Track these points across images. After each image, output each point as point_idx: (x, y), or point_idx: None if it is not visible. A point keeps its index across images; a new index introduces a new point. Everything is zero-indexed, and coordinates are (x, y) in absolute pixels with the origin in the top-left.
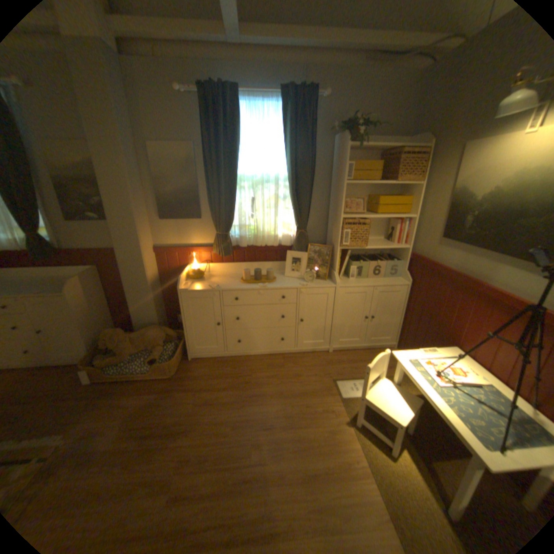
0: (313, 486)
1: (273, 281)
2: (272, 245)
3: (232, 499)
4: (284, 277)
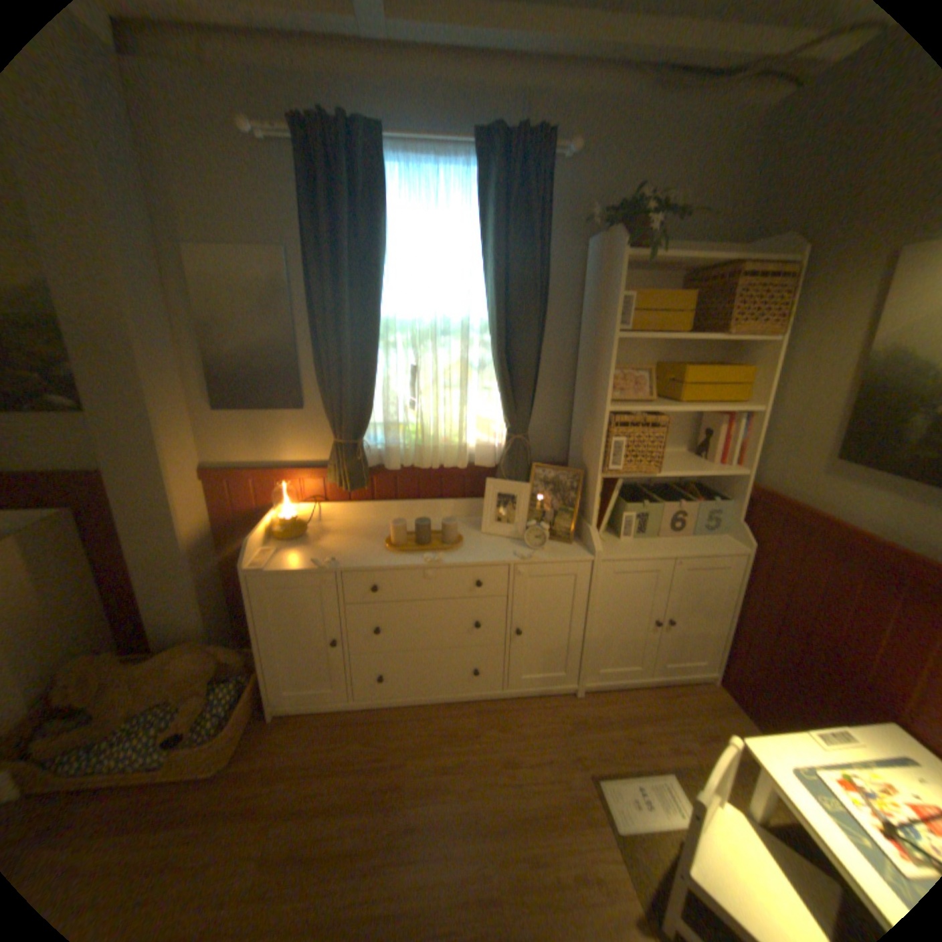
0: None
1: (457, 546)
2: (456, 465)
3: None
4: (482, 535)
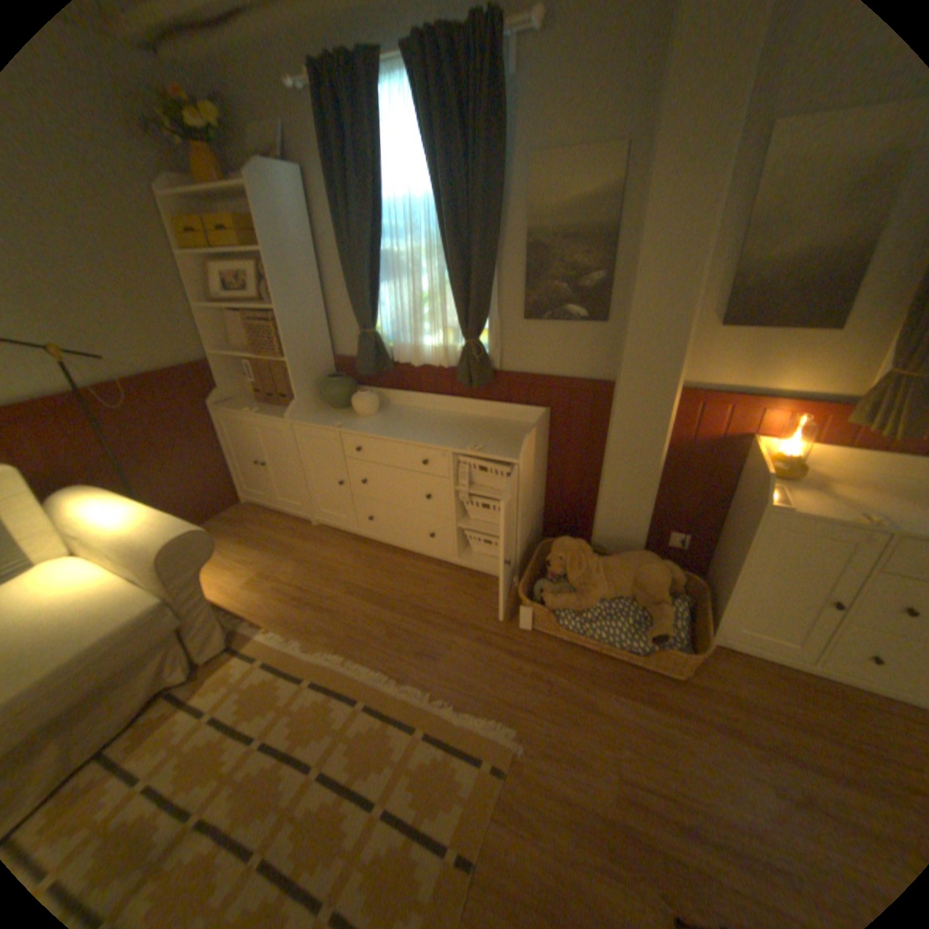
0: None
1: None
2: None
3: None
4: None
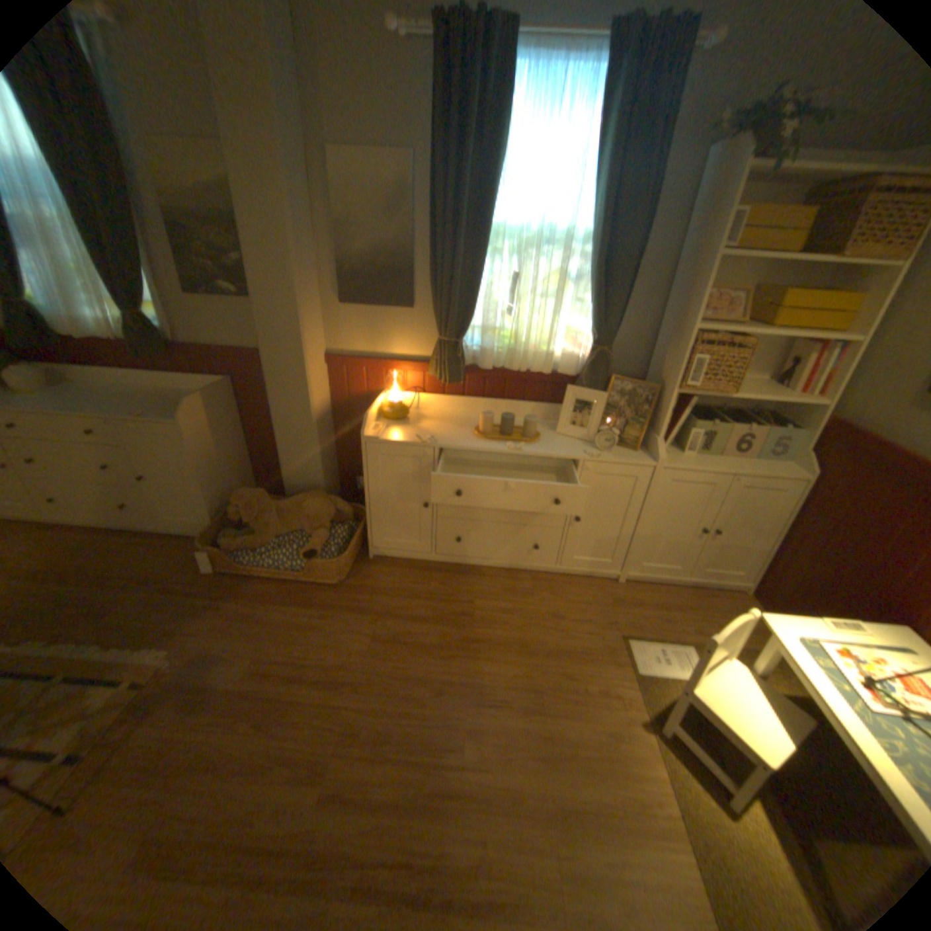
0: (572, 832)
1: (535, 440)
2: (541, 371)
3: (427, 822)
4: (556, 435)
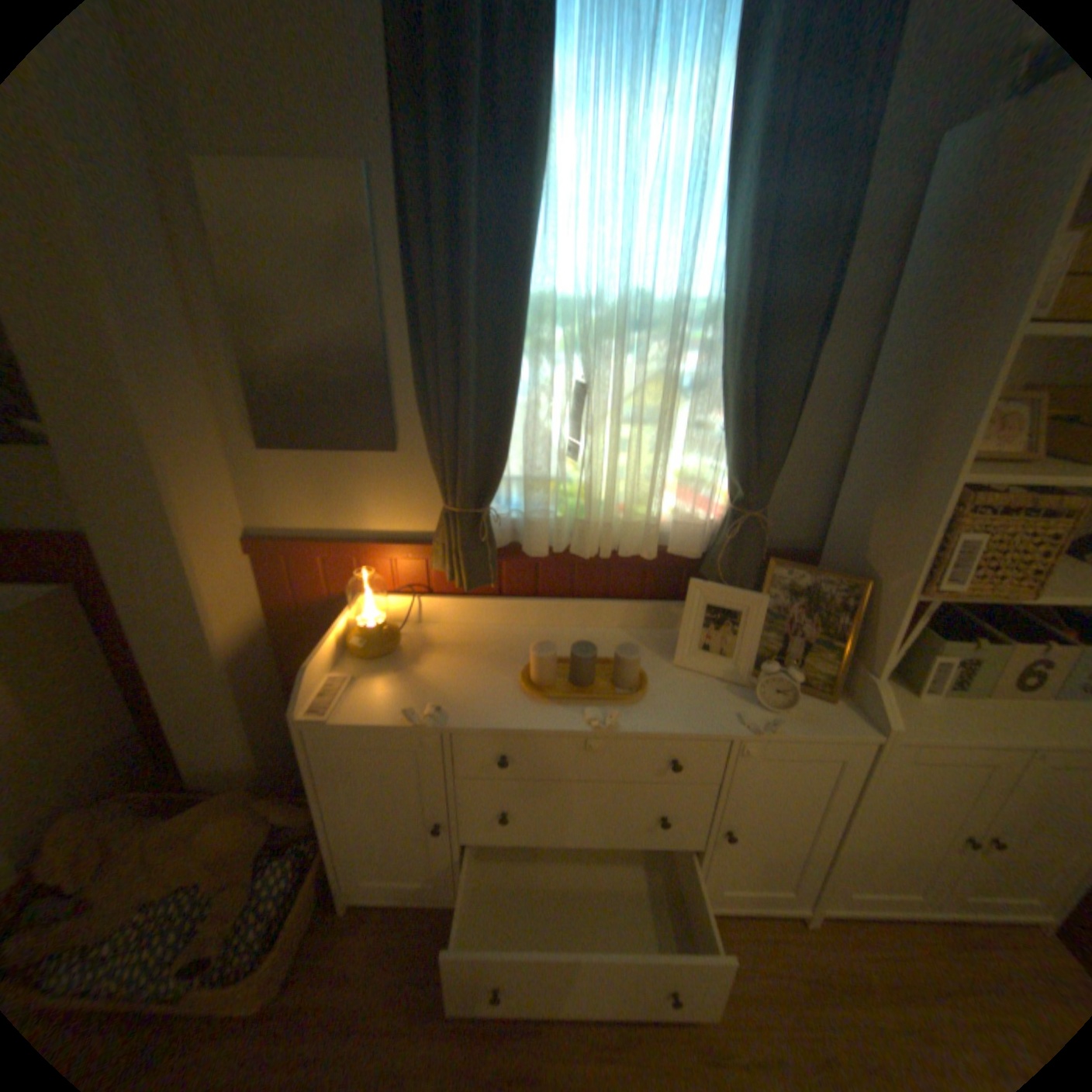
0: None
1: (641, 695)
2: (639, 552)
3: None
4: (675, 669)
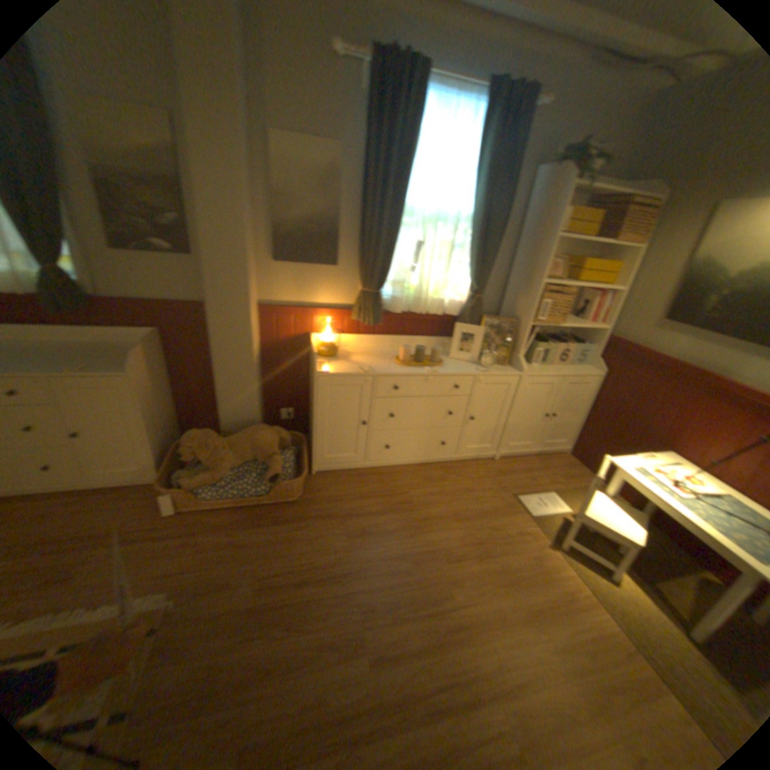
0: (541, 624)
1: (442, 364)
2: (436, 313)
3: (454, 652)
4: (450, 360)
